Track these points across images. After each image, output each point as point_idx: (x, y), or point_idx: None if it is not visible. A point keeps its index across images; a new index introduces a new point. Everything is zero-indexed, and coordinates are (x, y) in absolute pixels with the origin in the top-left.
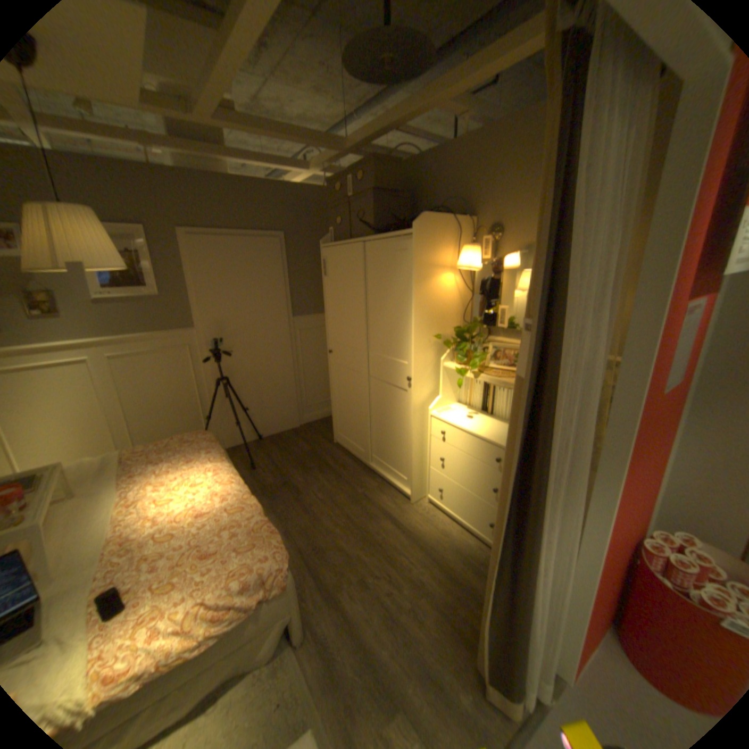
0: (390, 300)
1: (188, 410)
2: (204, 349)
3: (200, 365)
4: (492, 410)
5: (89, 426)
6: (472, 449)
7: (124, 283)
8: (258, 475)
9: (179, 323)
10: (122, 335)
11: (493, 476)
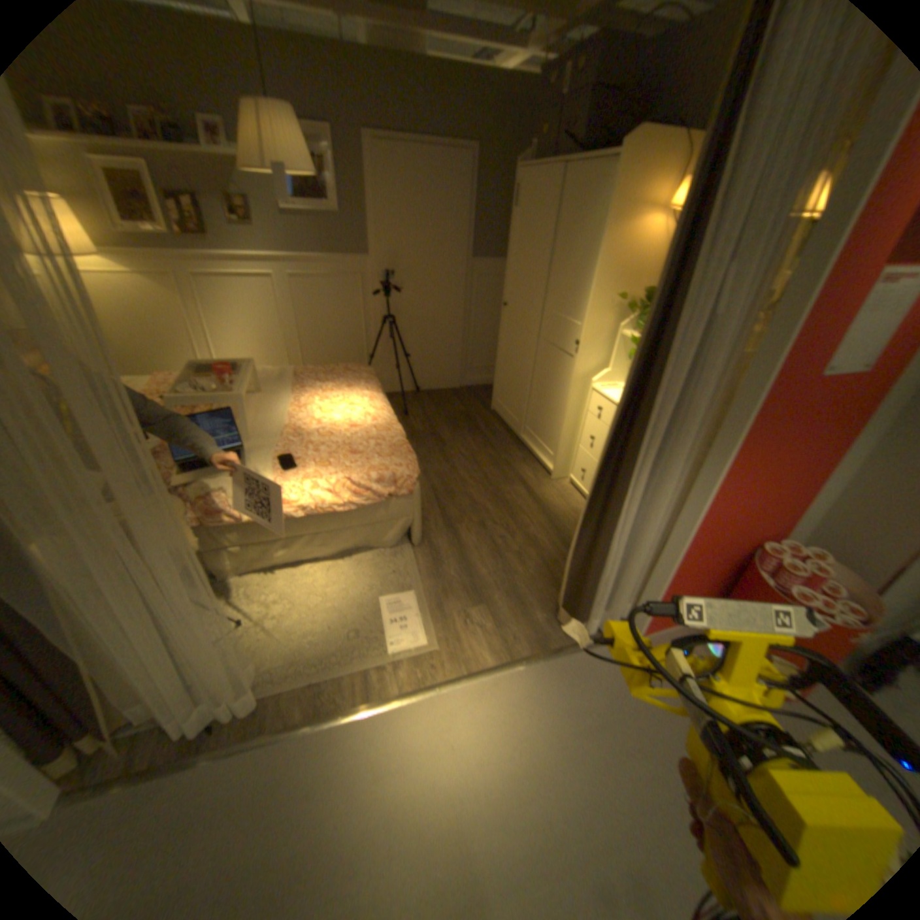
0: (579, 244)
1: (354, 345)
2: (376, 281)
3: (370, 299)
4: None
5: (272, 342)
6: None
7: (308, 195)
8: (410, 422)
9: (356, 248)
10: (303, 254)
11: None
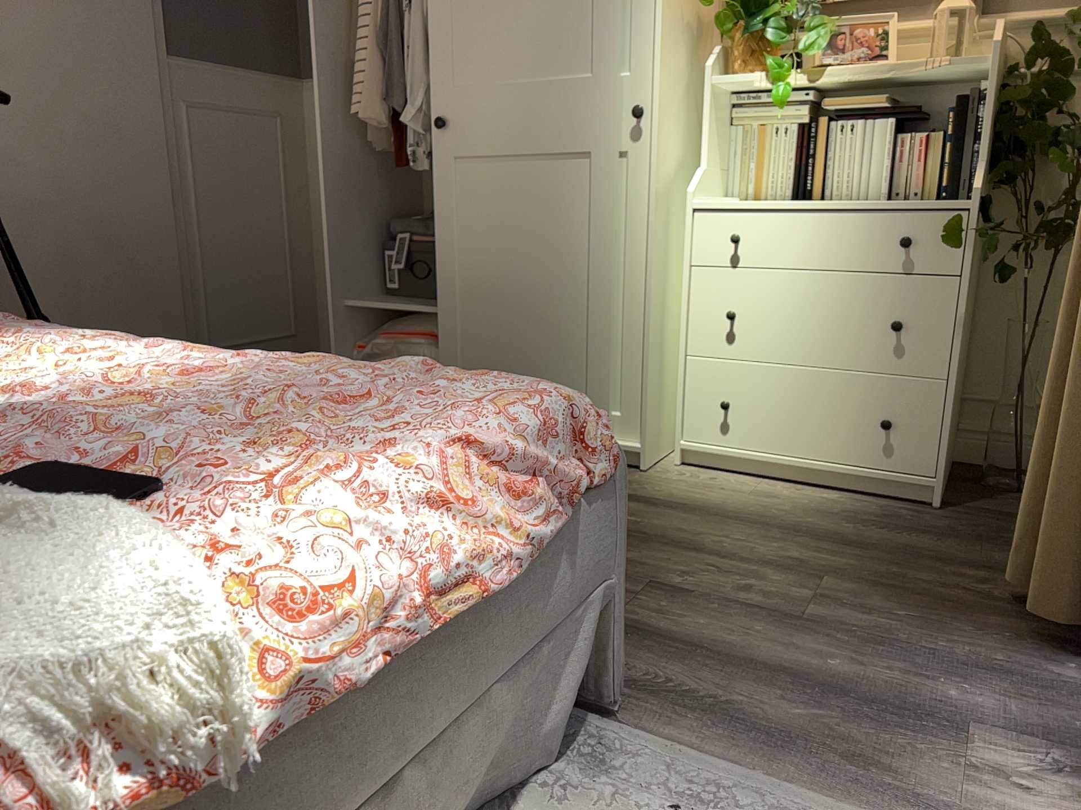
0: None
1: None
2: None
3: None
4: (822, 191)
5: None
6: (825, 252)
7: None
8: None
9: None
10: None
11: (887, 295)
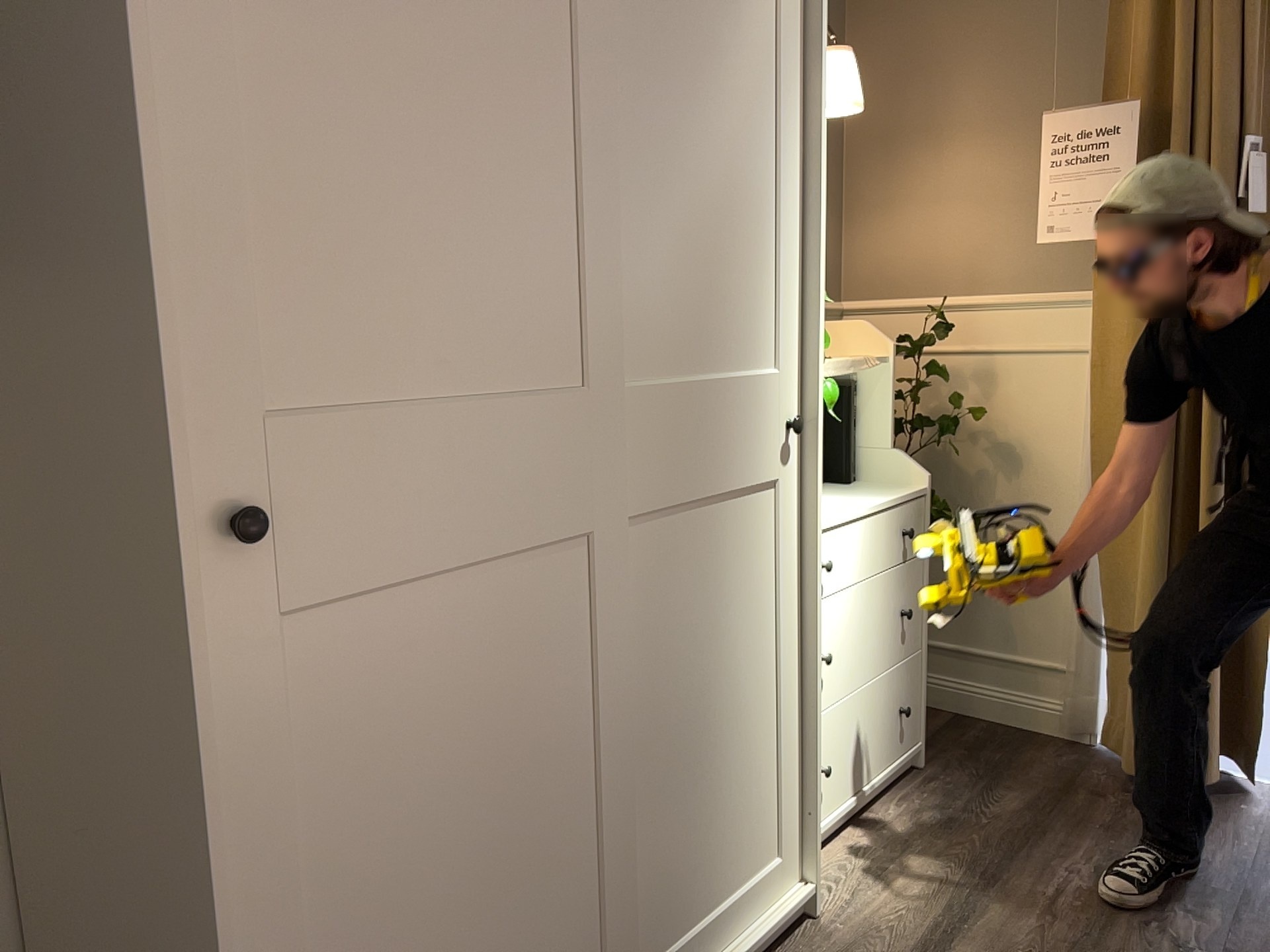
0: (716, 111)
1: None
2: None
3: None
4: None
5: None
6: (871, 558)
7: None
8: None
9: None
10: None
11: (899, 587)
